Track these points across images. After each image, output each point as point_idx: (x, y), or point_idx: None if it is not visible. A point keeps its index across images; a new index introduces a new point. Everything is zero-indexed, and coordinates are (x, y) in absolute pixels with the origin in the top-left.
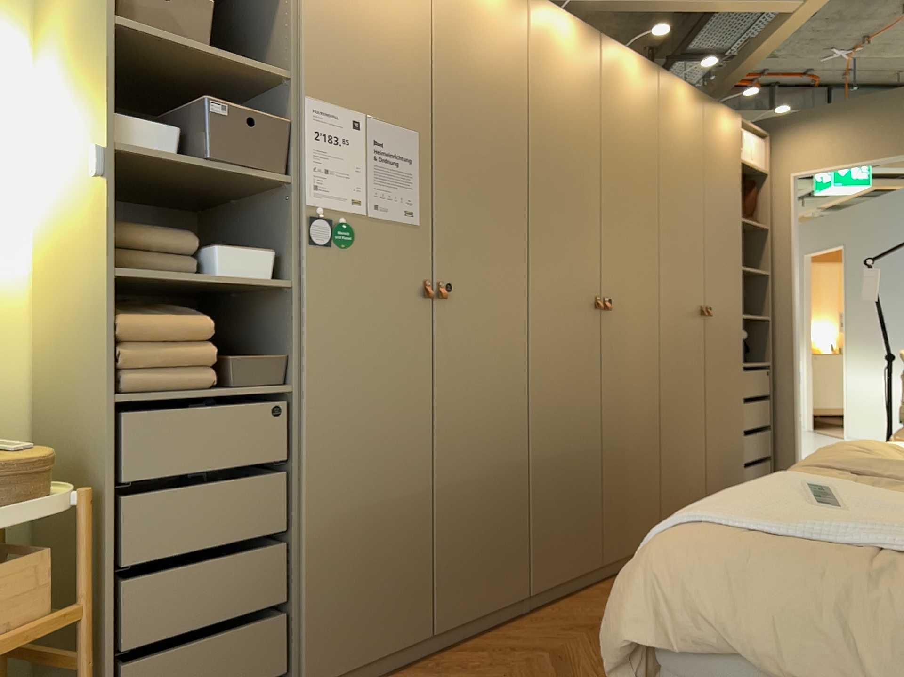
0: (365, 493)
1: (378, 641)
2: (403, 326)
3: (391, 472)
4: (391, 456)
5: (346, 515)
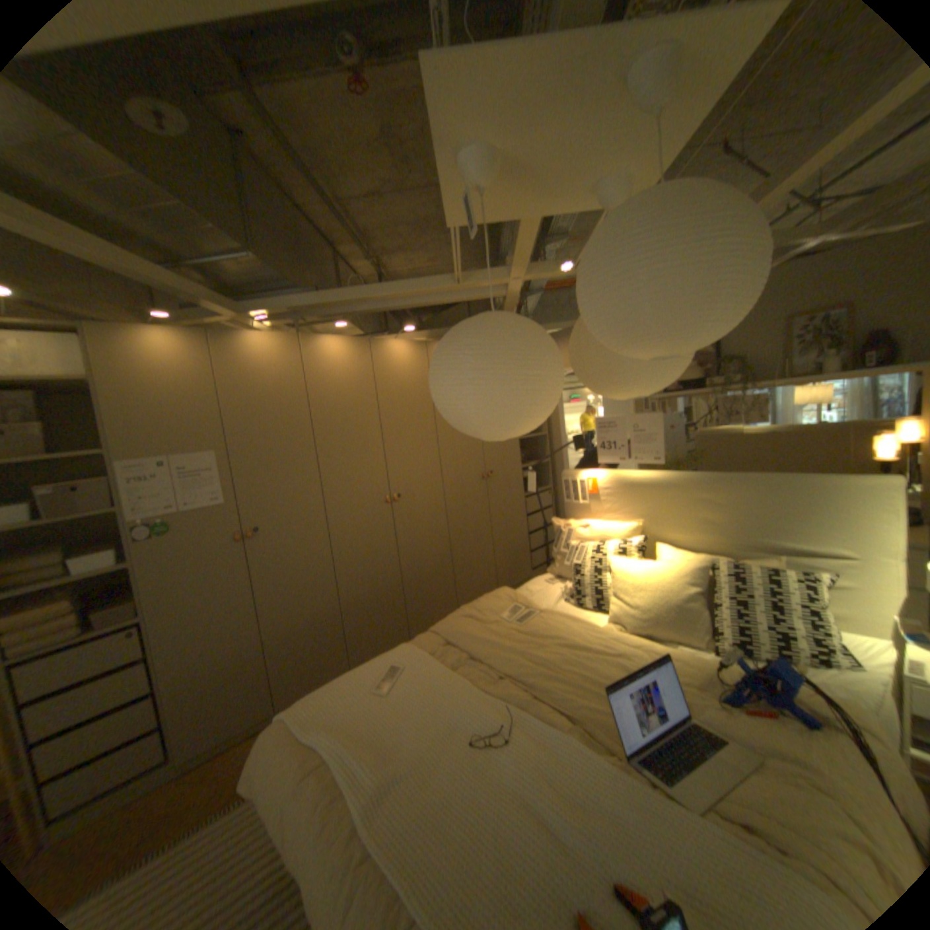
0: (205, 659)
1: (230, 728)
2: (220, 563)
3: (224, 642)
4: (223, 634)
5: (192, 674)
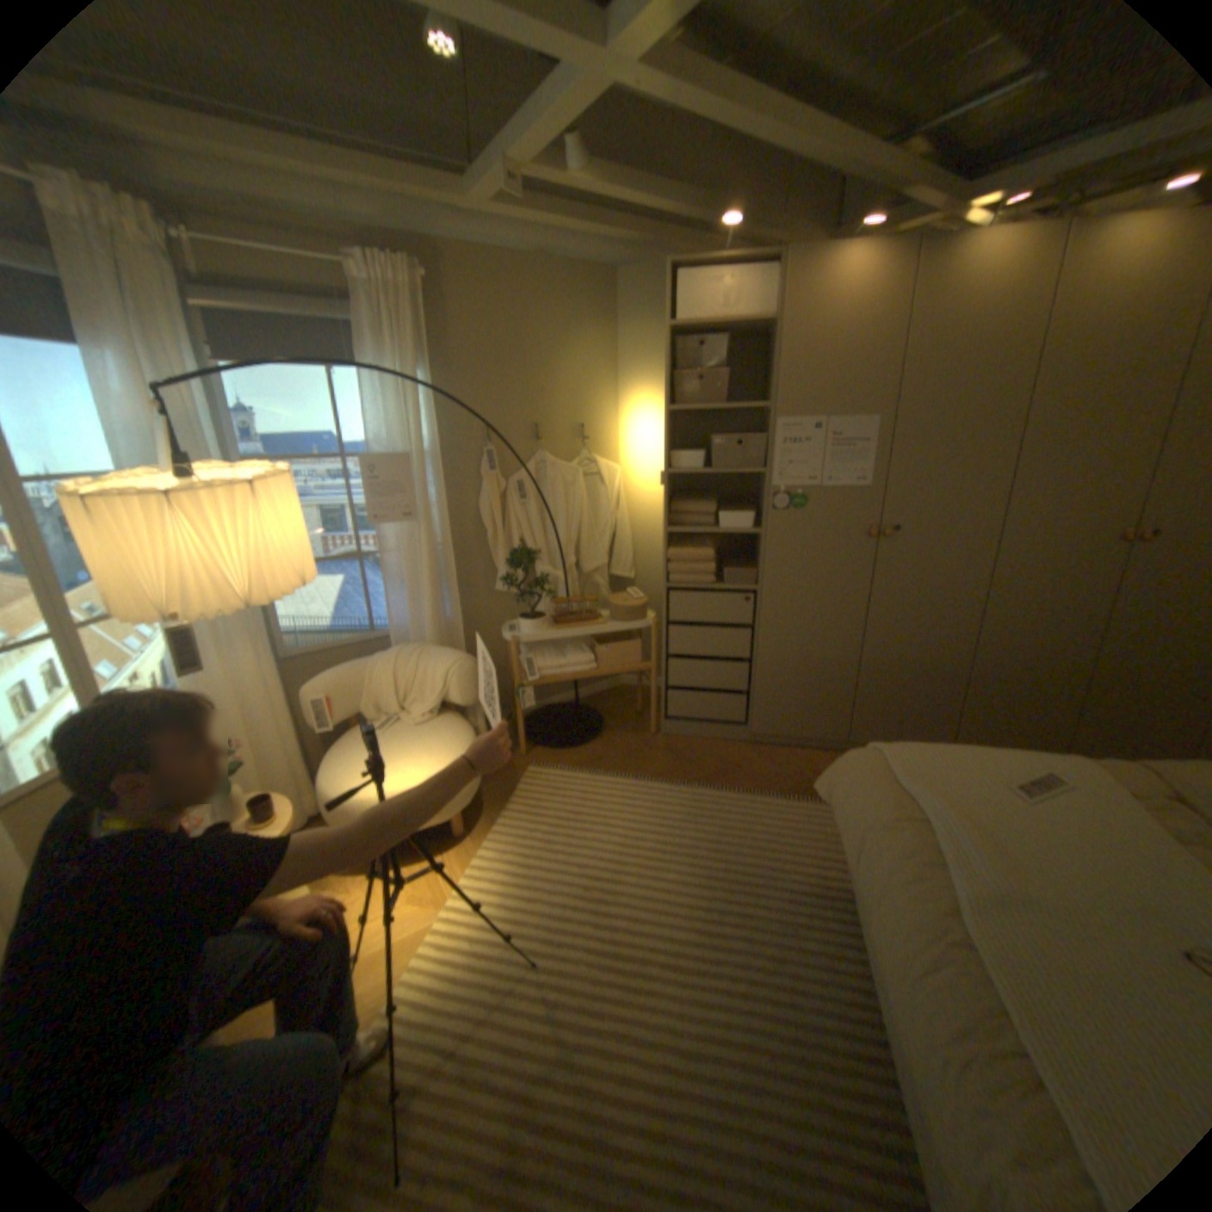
0: (801, 651)
1: (803, 729)
2: (844, 556)
3: (823, 643)
4: (824, 634)
5: (786, 659)
